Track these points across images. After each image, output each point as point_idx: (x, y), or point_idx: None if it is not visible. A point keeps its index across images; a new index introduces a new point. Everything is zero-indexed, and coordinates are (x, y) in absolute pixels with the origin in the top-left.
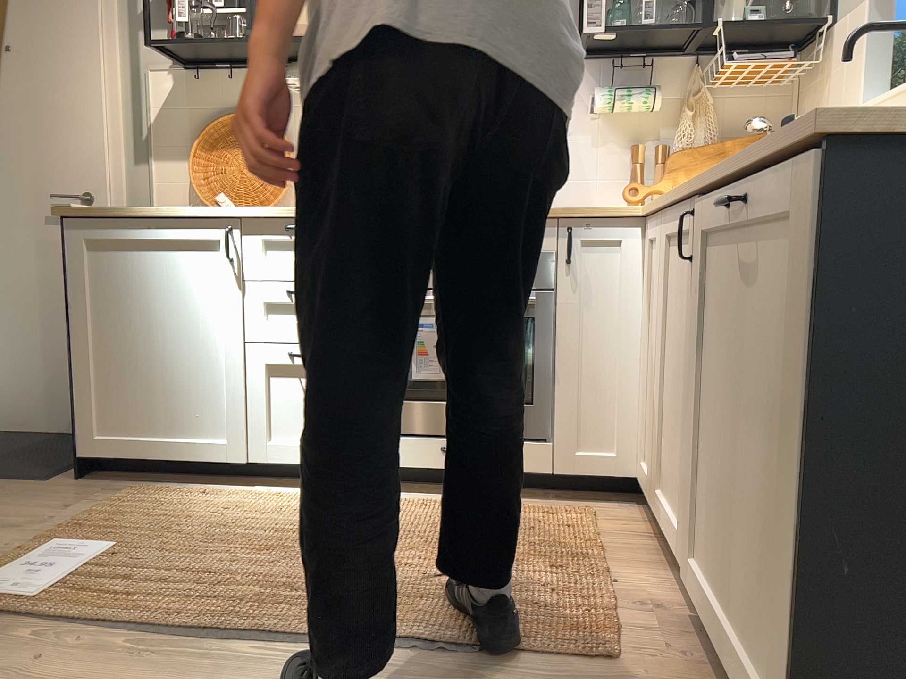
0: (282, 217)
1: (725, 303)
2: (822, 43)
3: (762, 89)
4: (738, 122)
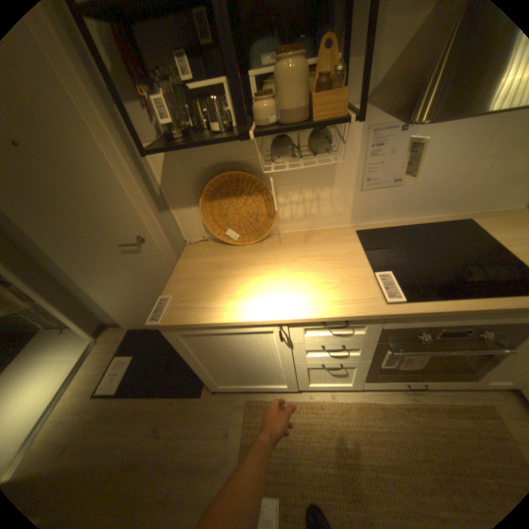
0: (322, 319)
1: None
2: None
3: None
4: None
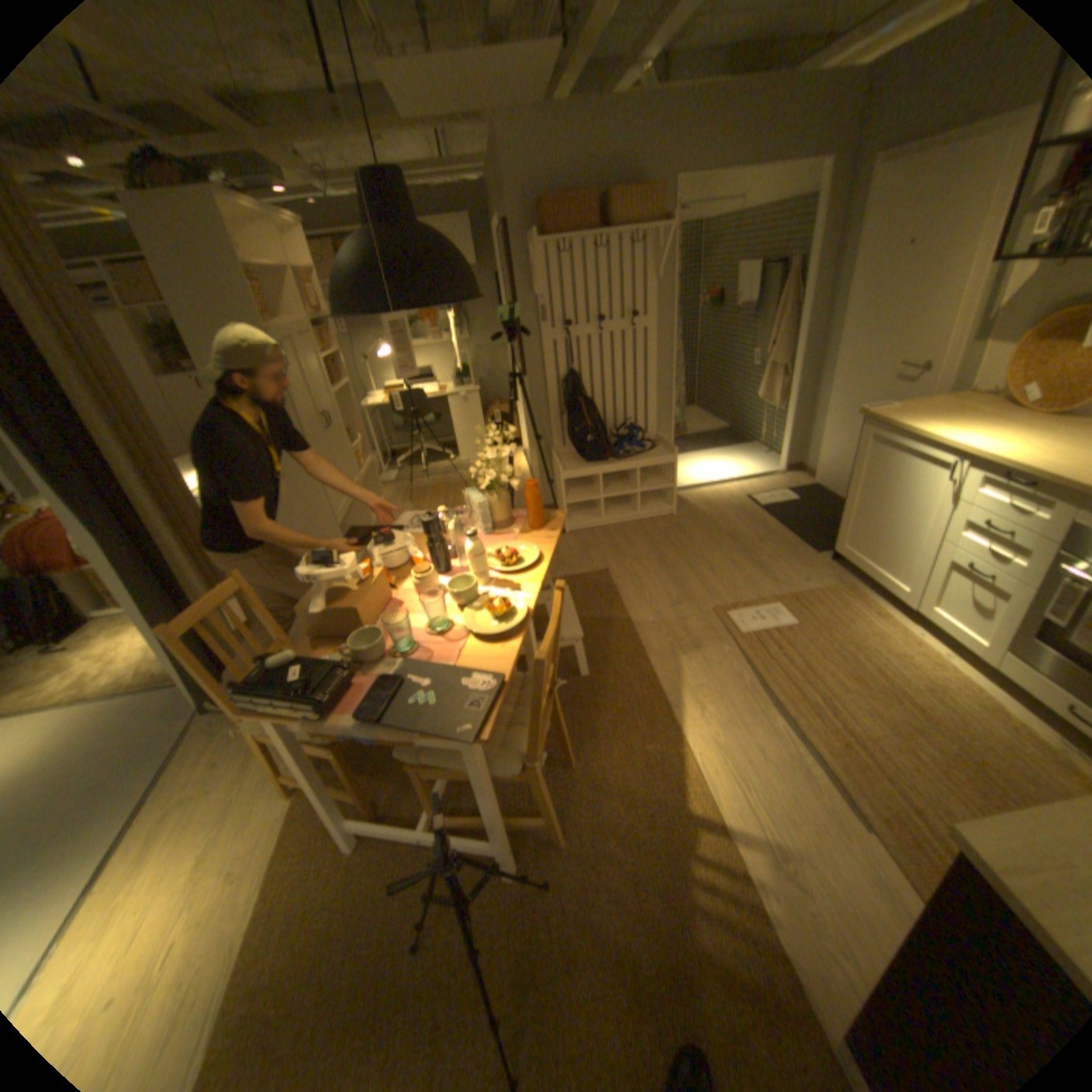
0: (1007, 465)
1: None
2: None
3: None
4: None
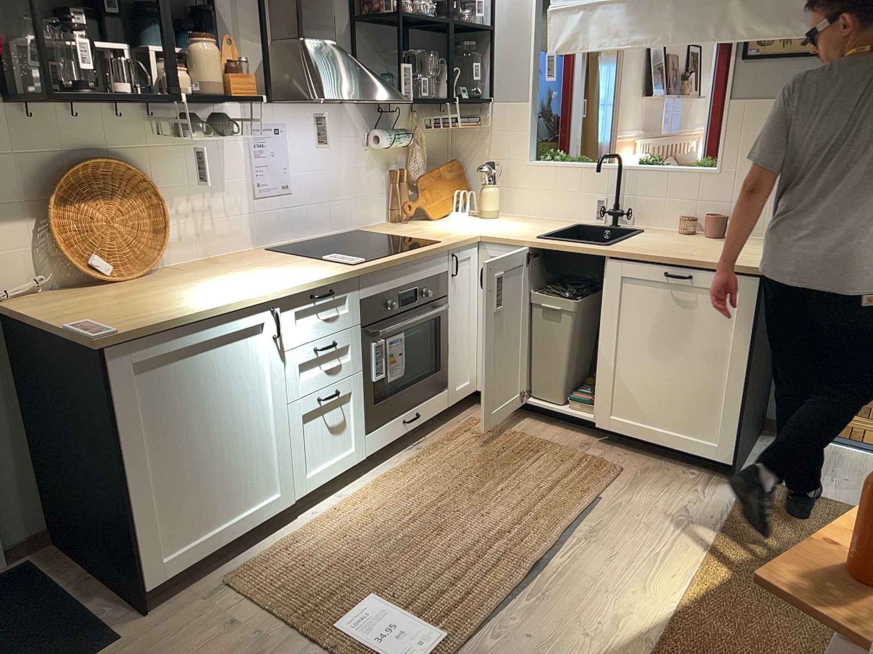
0: (310, 289)
1: (640, 307)
2: (485, 110)
3: (444, 128)
4: (431, 148)
